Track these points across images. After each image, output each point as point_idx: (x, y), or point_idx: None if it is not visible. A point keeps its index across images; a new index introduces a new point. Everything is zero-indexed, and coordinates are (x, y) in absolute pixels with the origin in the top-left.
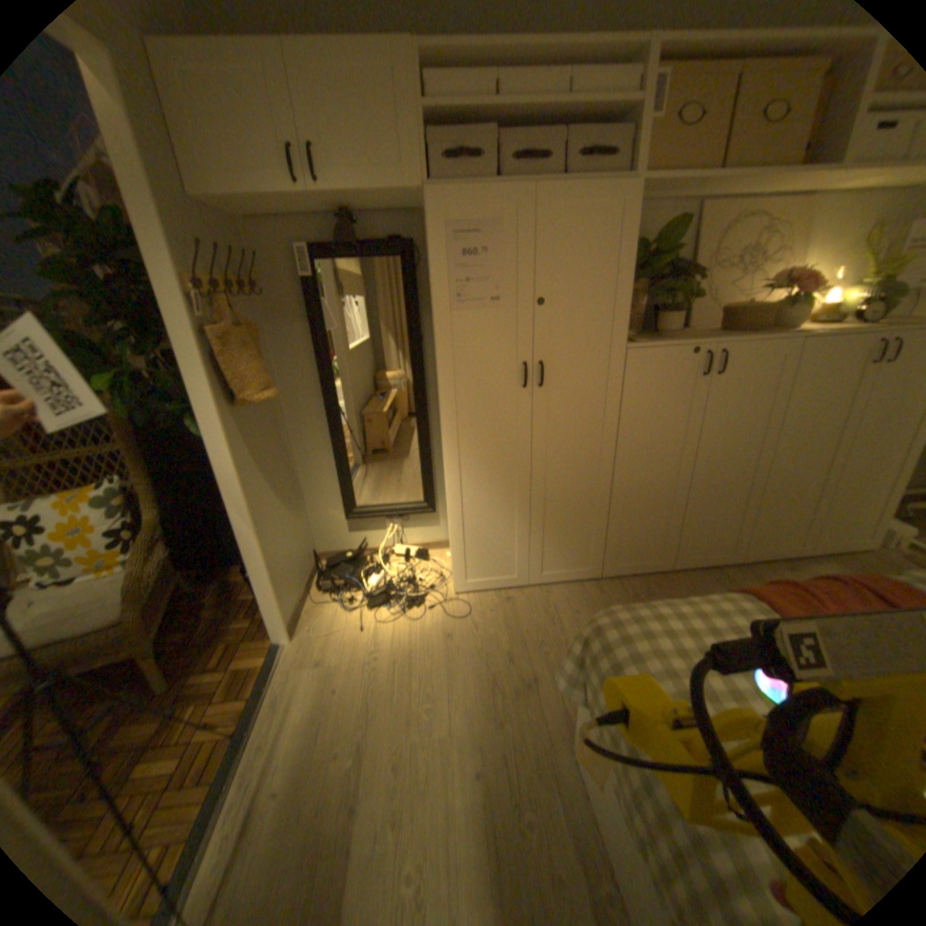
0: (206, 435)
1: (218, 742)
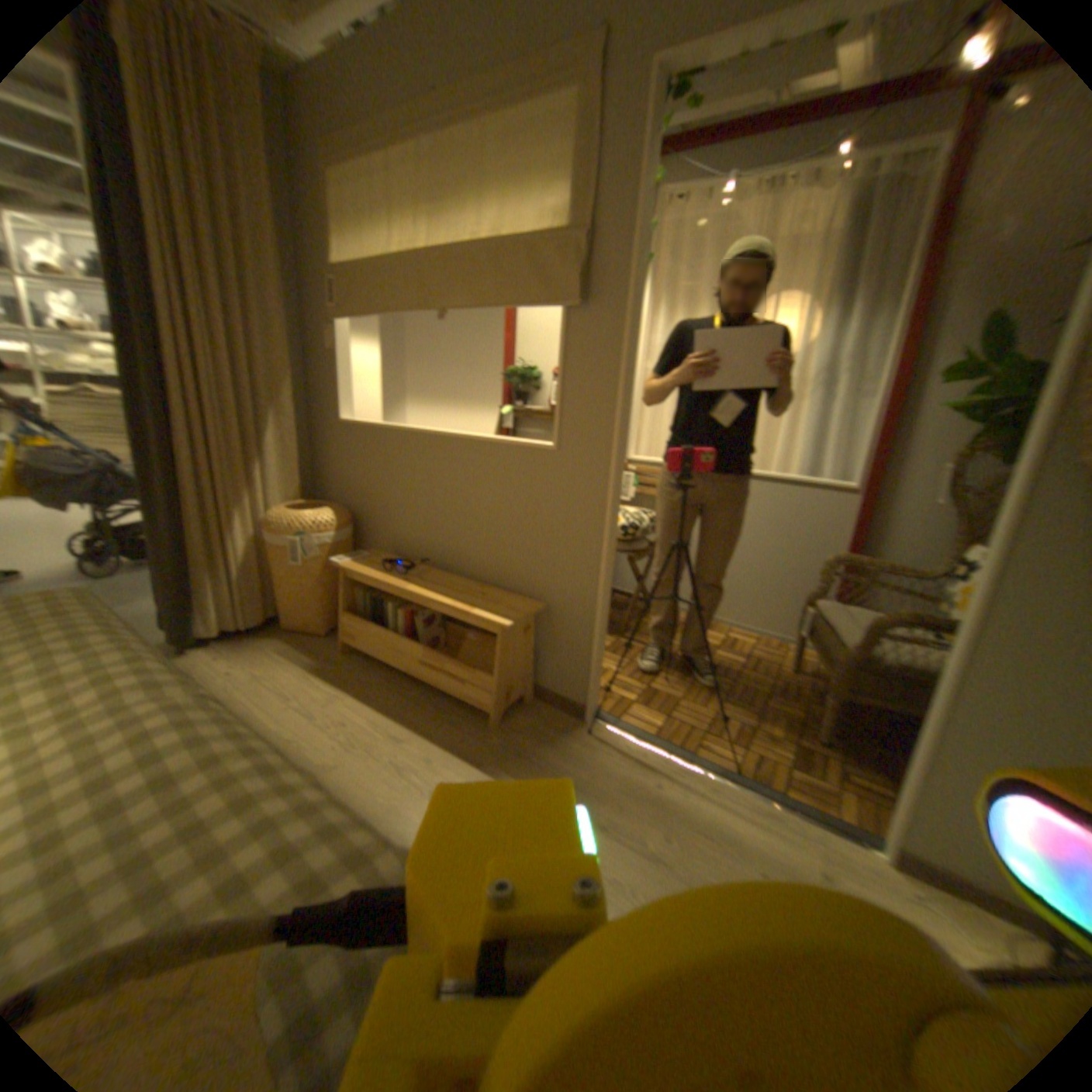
0: (1008, 502)
1: (738, 767)
